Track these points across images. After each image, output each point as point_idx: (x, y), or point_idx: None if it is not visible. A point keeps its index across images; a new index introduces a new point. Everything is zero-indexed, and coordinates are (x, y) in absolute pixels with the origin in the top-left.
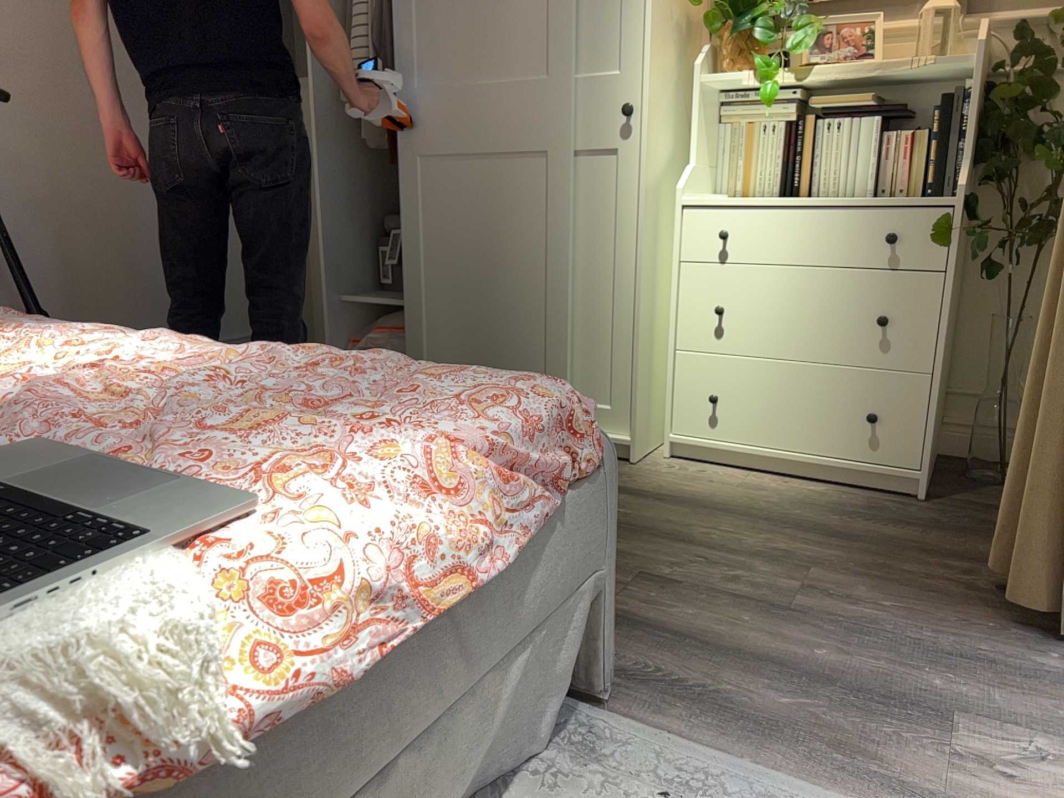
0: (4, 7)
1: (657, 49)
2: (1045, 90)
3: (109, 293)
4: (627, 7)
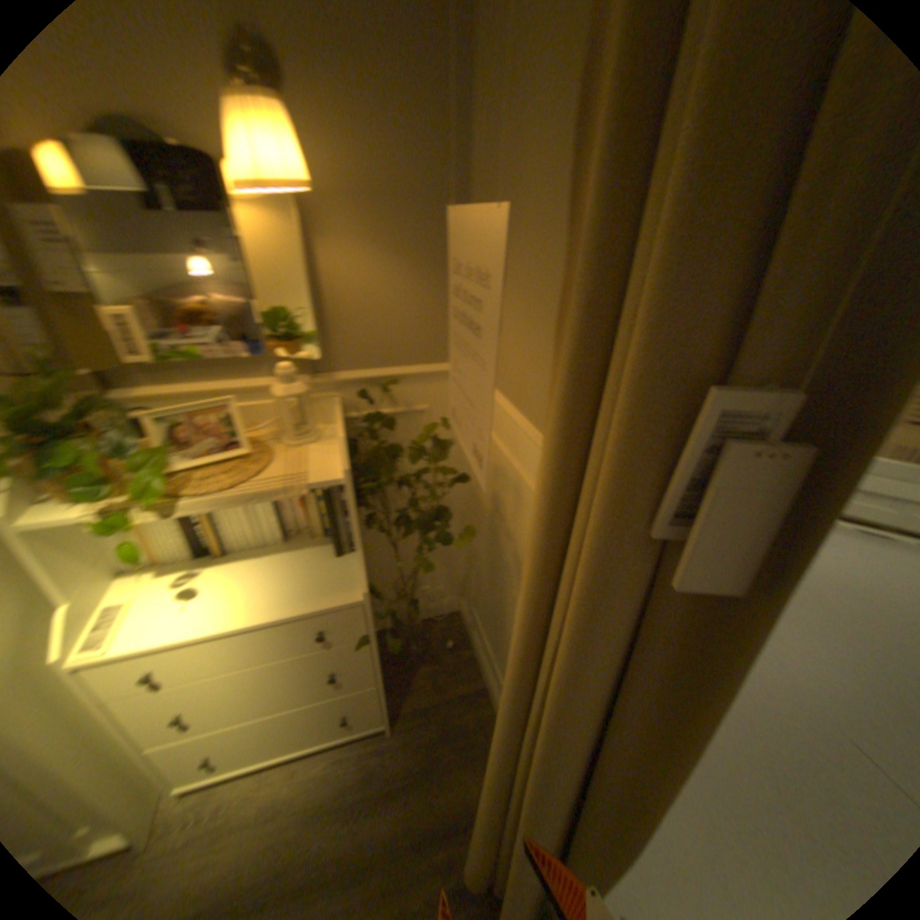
0: None
1: None
2: (391, 448)
3: None
4: None
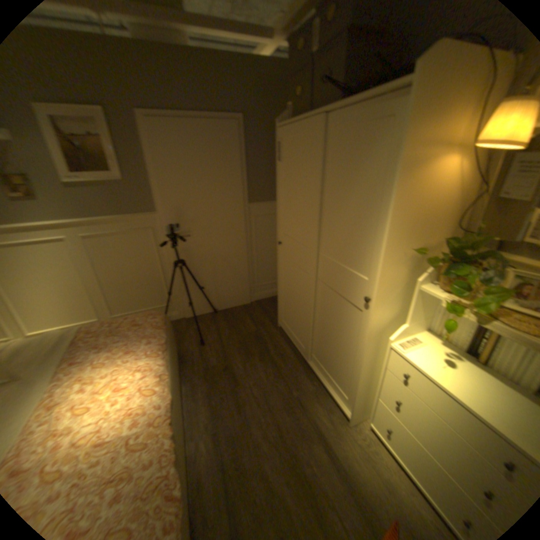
0: (194, 203)
1: (388, 277)
2: None
3: (224, 276)
4: (375, 253)
